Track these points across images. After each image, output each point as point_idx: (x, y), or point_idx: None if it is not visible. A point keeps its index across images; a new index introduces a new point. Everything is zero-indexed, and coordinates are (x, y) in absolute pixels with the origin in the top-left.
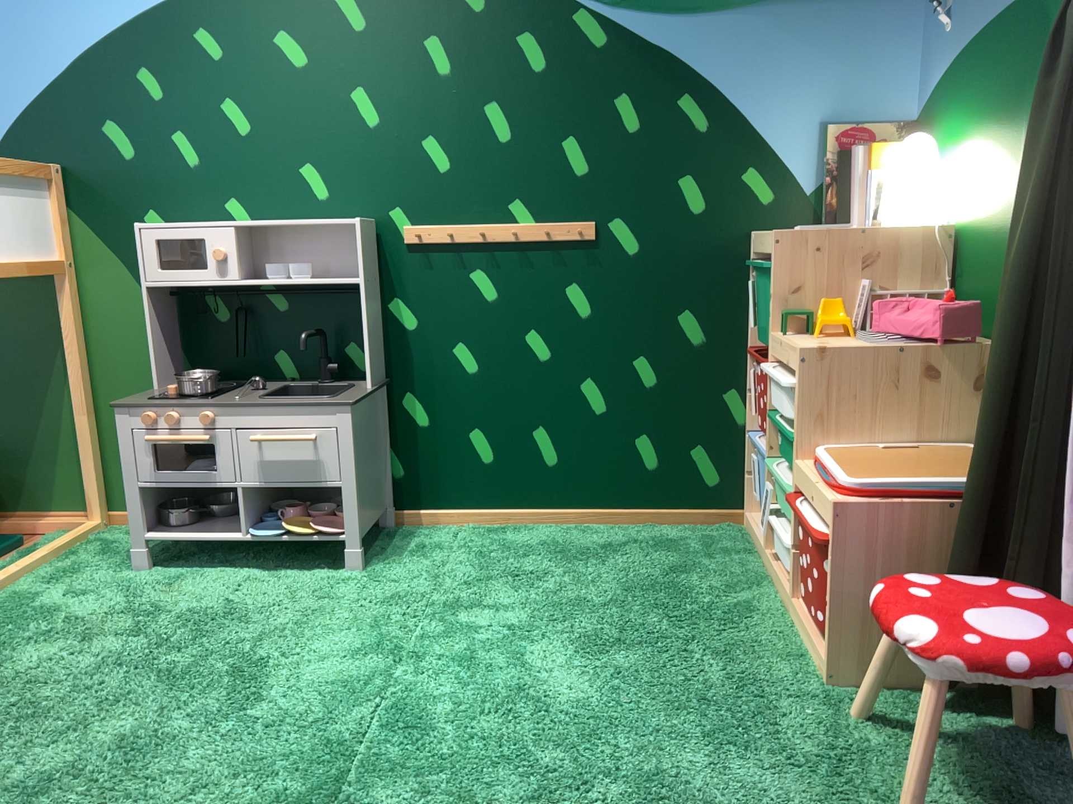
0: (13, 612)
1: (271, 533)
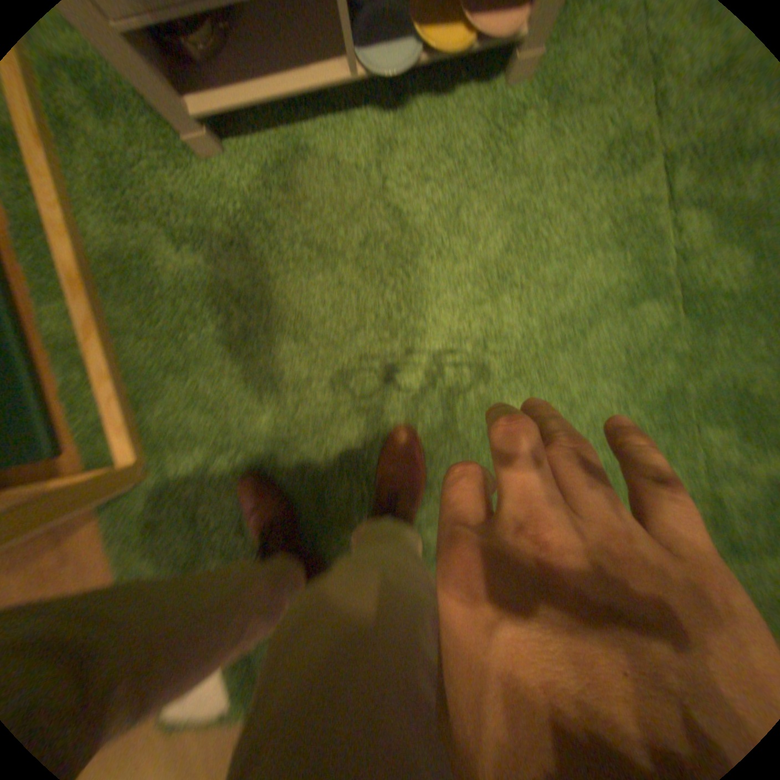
0: (156, 306)
1: (404, 60)
